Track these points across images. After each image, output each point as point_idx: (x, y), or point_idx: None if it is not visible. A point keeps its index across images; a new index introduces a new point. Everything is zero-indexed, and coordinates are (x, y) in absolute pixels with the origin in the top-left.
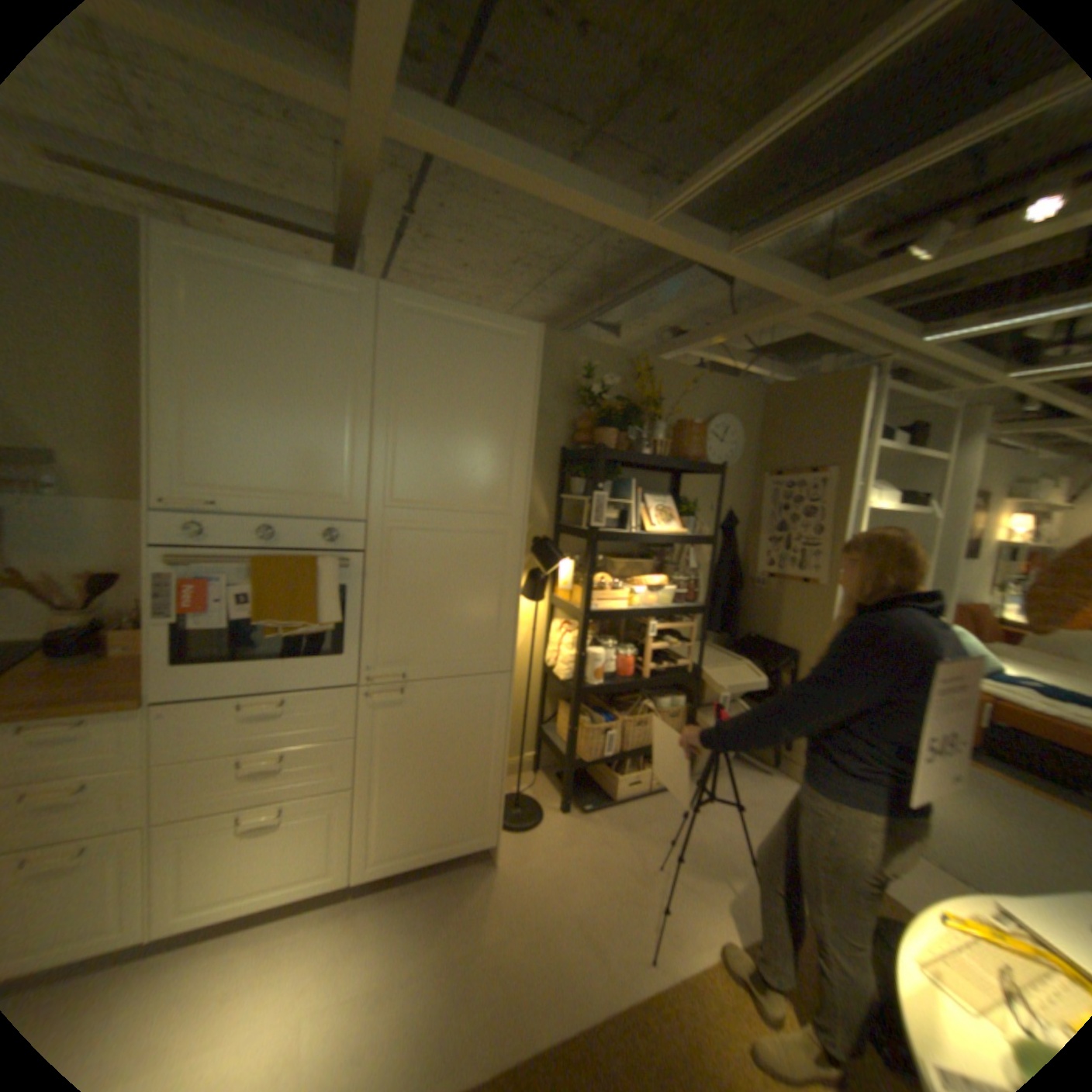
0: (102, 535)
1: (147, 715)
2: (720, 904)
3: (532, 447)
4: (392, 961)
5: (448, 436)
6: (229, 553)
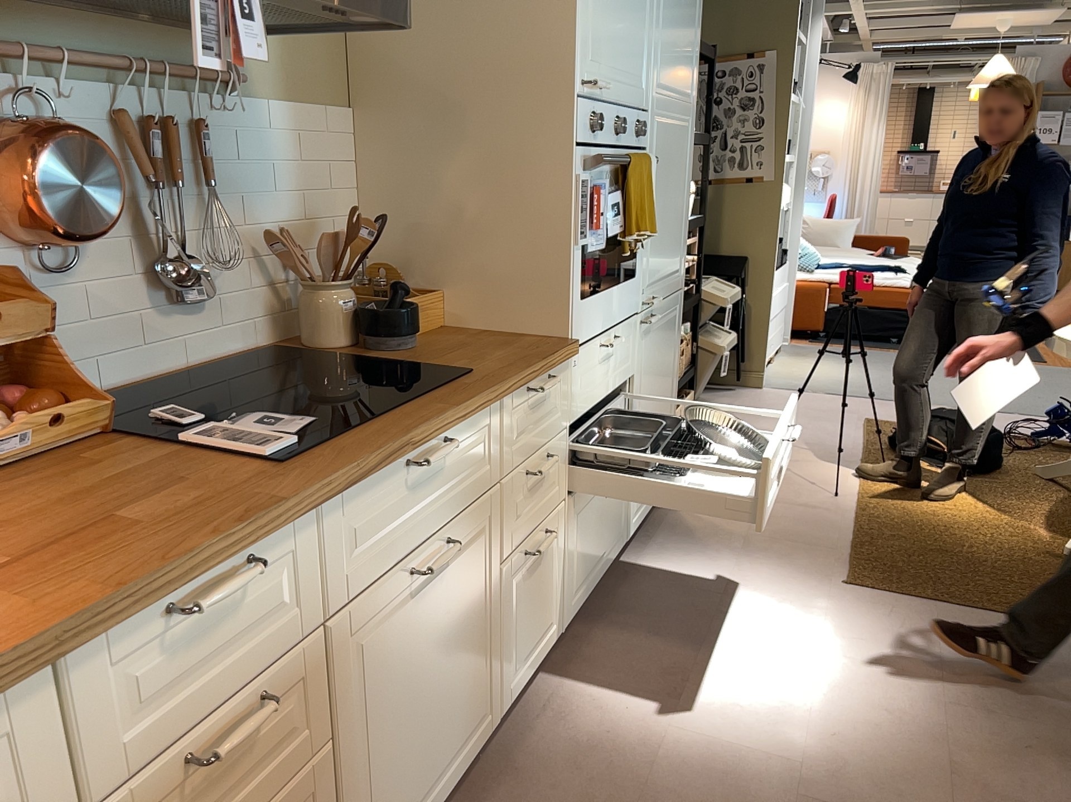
0: (292, 163)
1: (571, 359)
2: (817, 458)
3: (702, 24)
4: (708, 565)
5: (679, 7)
6: (609, 151)
